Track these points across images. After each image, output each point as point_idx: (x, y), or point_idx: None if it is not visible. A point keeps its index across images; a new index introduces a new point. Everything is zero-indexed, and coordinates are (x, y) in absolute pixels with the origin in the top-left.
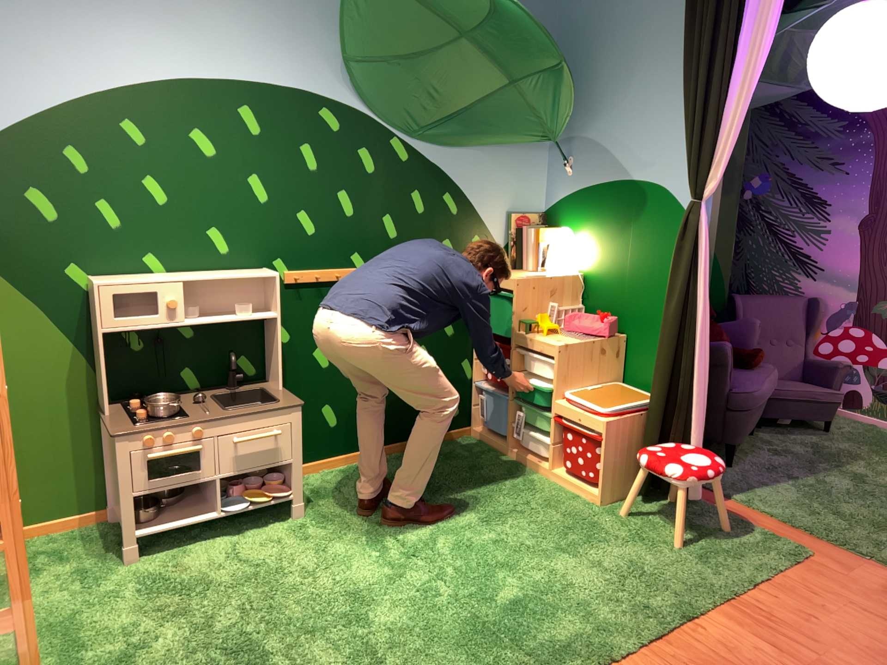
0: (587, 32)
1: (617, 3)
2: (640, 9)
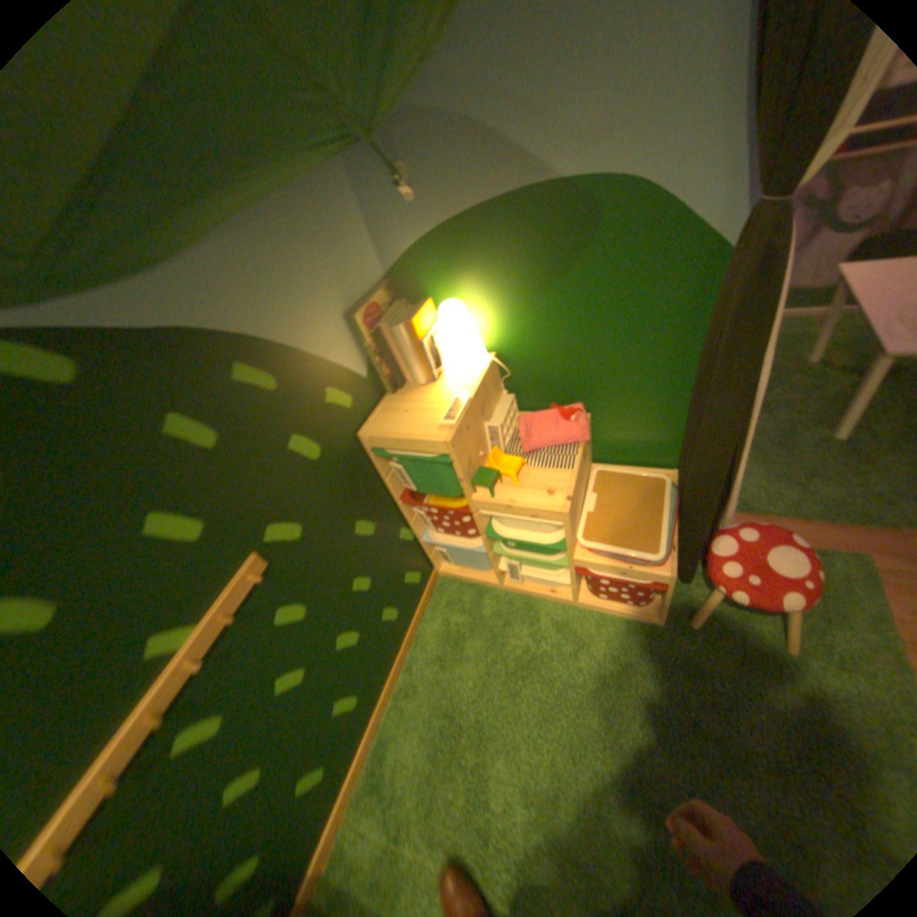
0: None
1: None
2: None
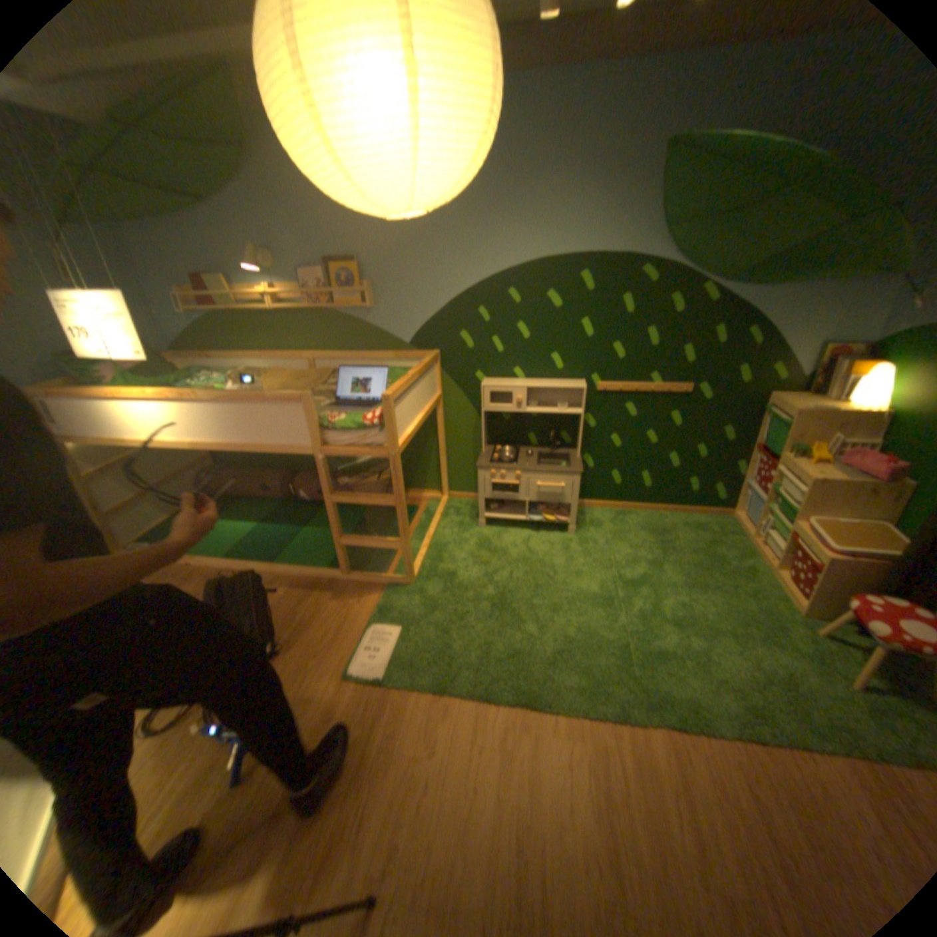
0: None
1: None
2: None
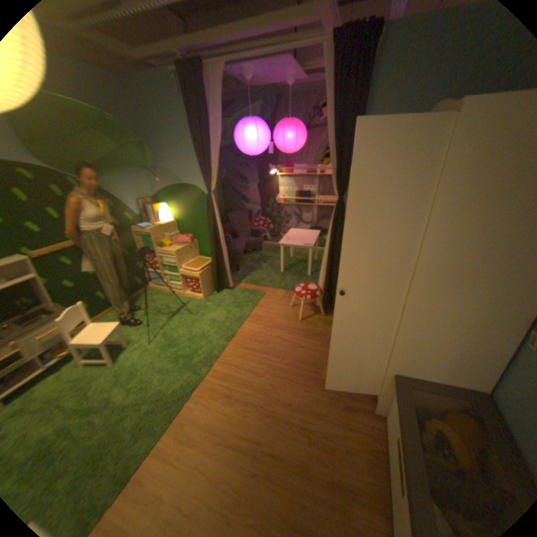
0: (149, 121)
1: (158, 110)
2: (169, 114)
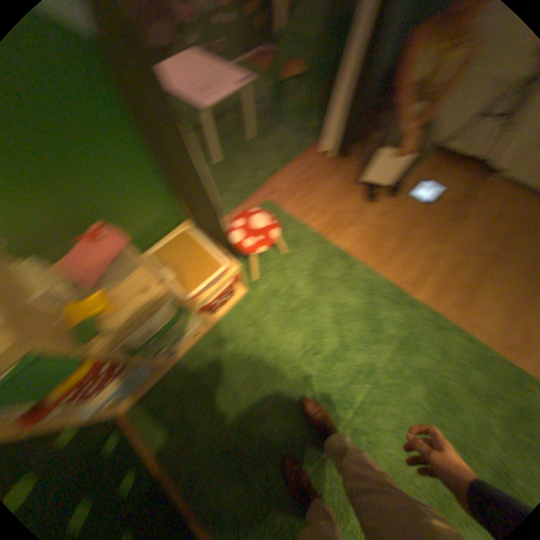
0: None
1: None
2: None
